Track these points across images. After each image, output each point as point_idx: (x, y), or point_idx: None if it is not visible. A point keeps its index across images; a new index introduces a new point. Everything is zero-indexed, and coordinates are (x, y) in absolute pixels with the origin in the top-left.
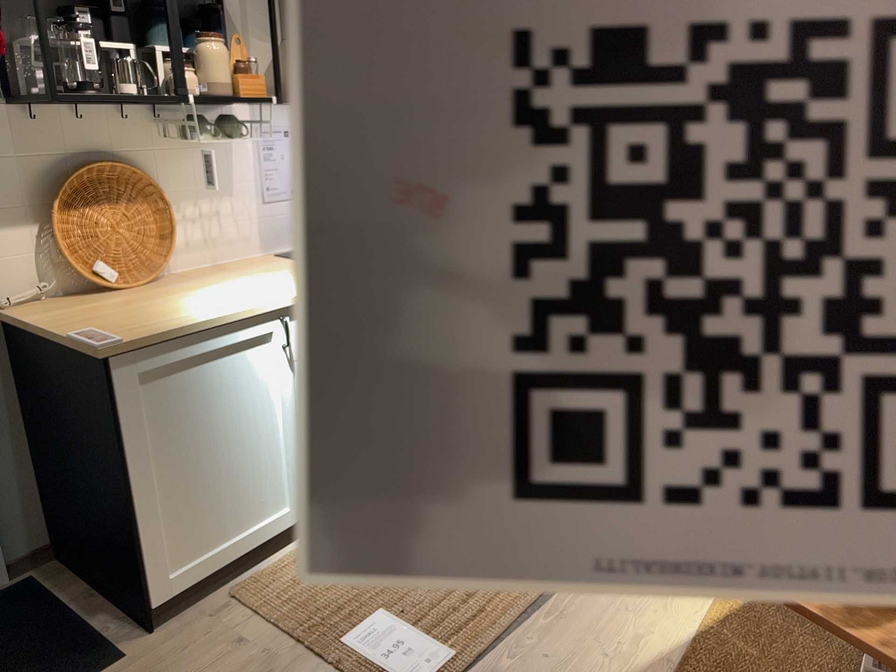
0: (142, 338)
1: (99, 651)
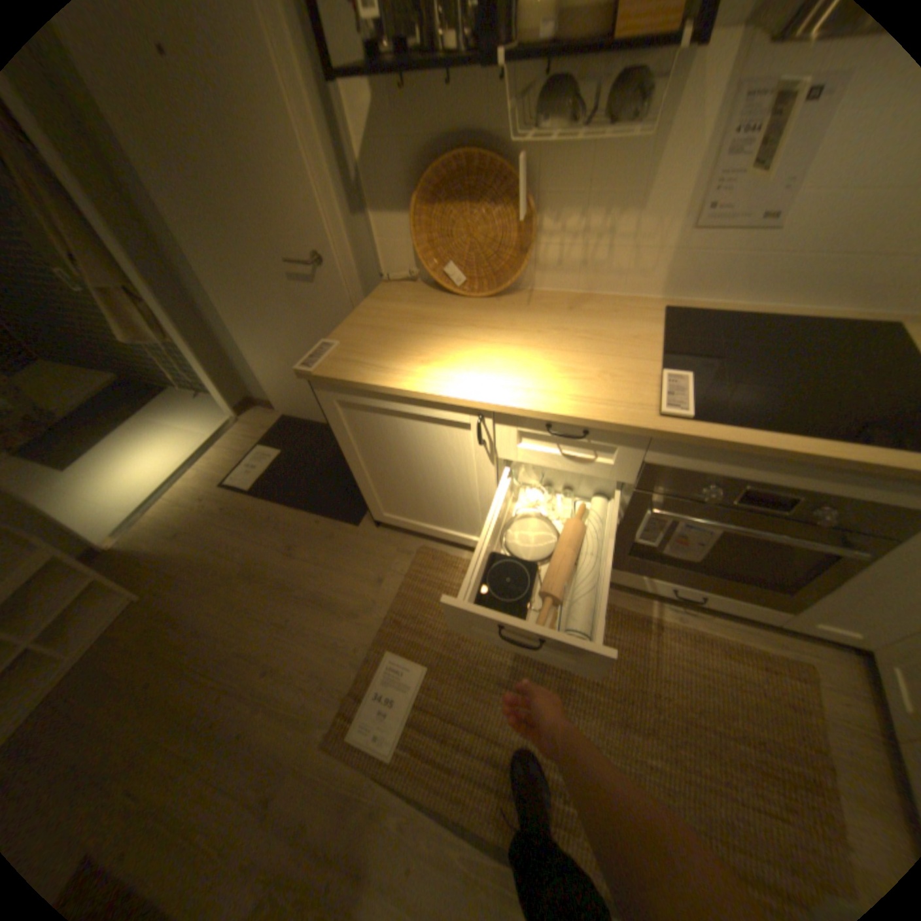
0: (327, 376)
1: (358, 509)
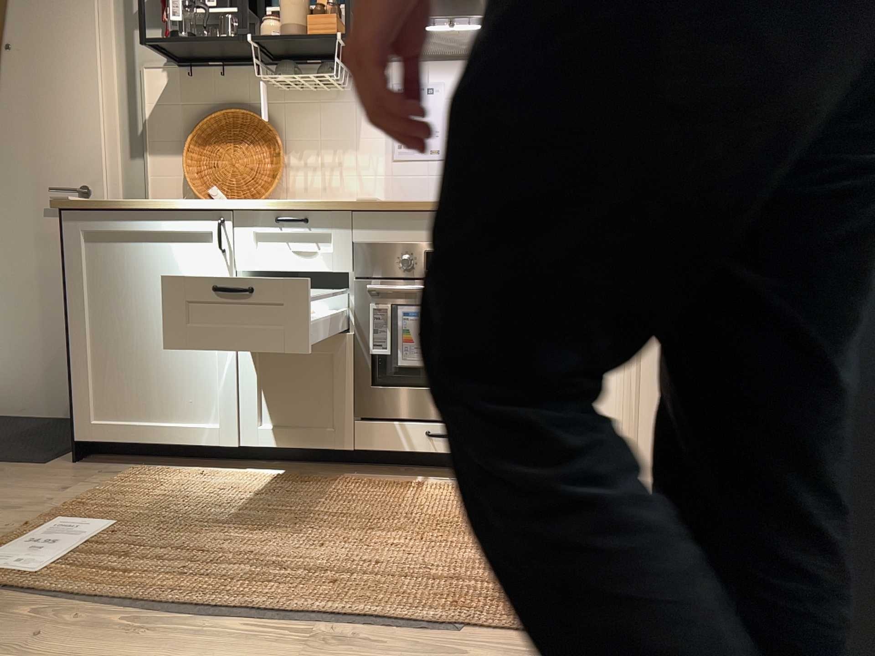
0: (84, 202)
1: (49, 456)
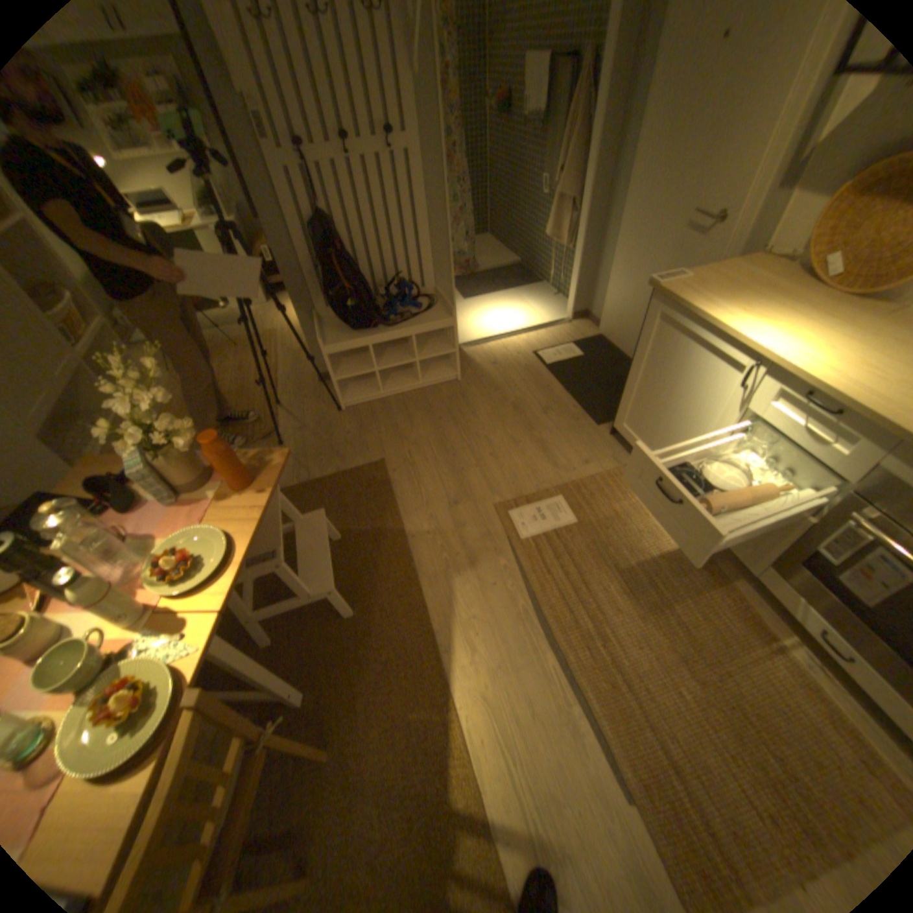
0: (669, 290)
1: (606, 417)
